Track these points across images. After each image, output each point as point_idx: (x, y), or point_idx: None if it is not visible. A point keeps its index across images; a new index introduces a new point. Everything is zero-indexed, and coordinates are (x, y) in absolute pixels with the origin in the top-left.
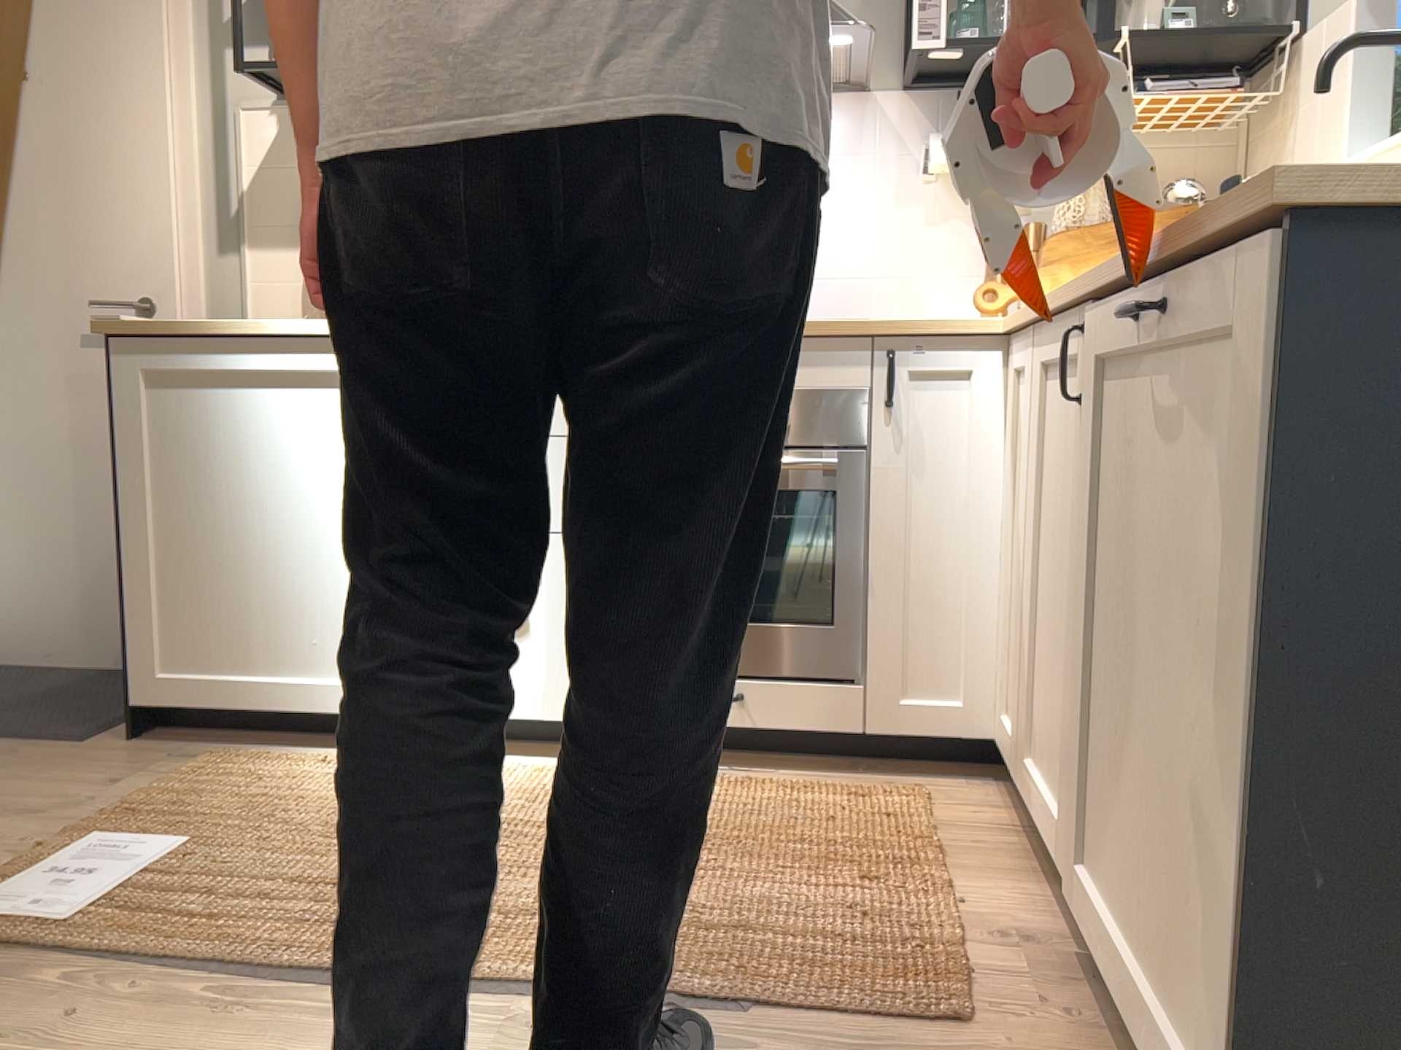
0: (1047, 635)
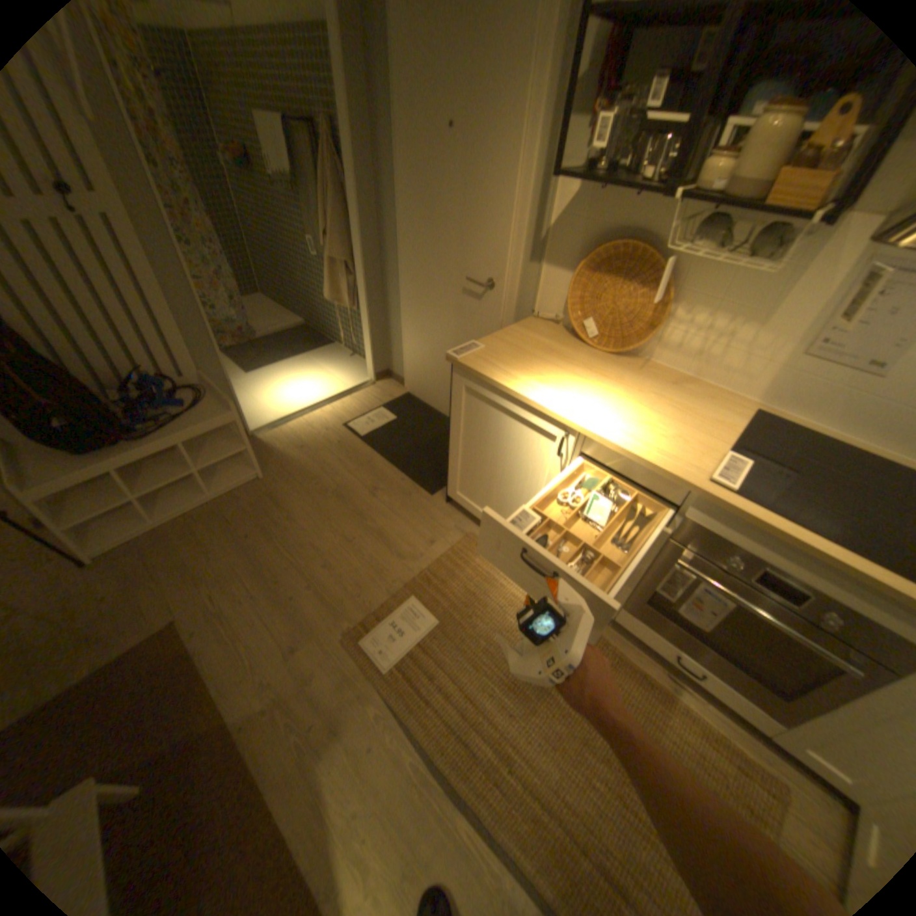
0: None
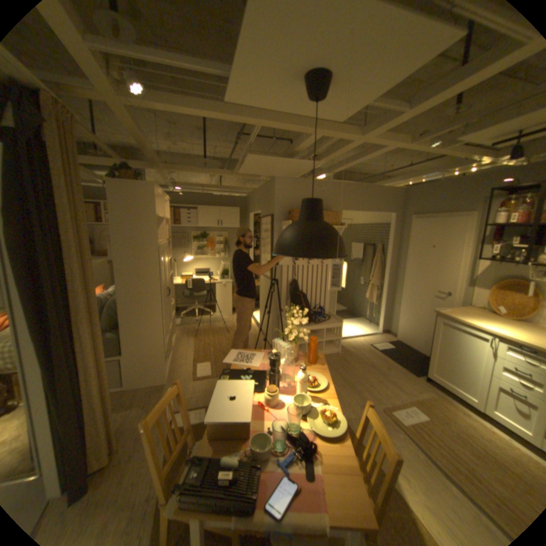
0: None
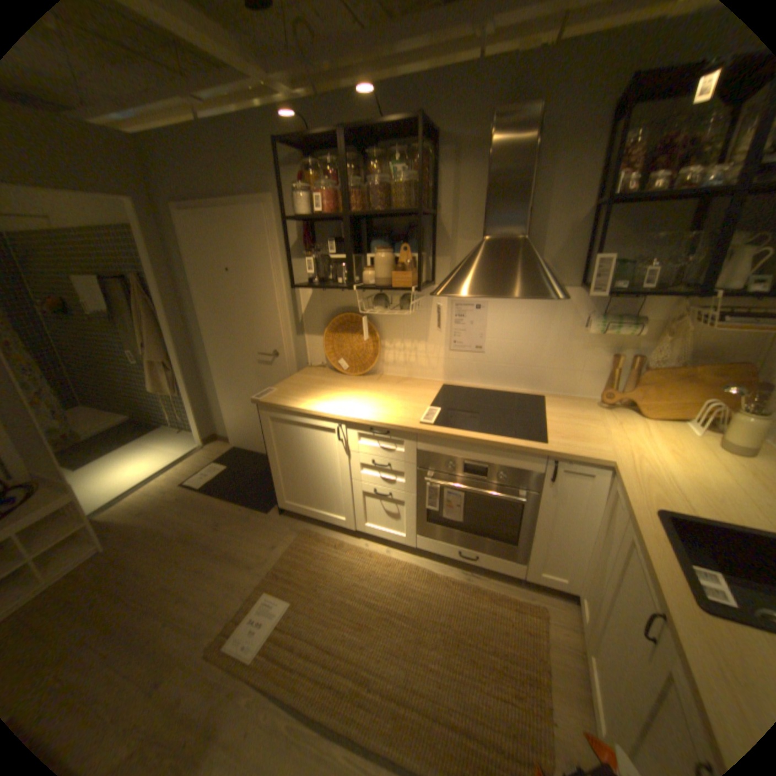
0: (608, 631)
